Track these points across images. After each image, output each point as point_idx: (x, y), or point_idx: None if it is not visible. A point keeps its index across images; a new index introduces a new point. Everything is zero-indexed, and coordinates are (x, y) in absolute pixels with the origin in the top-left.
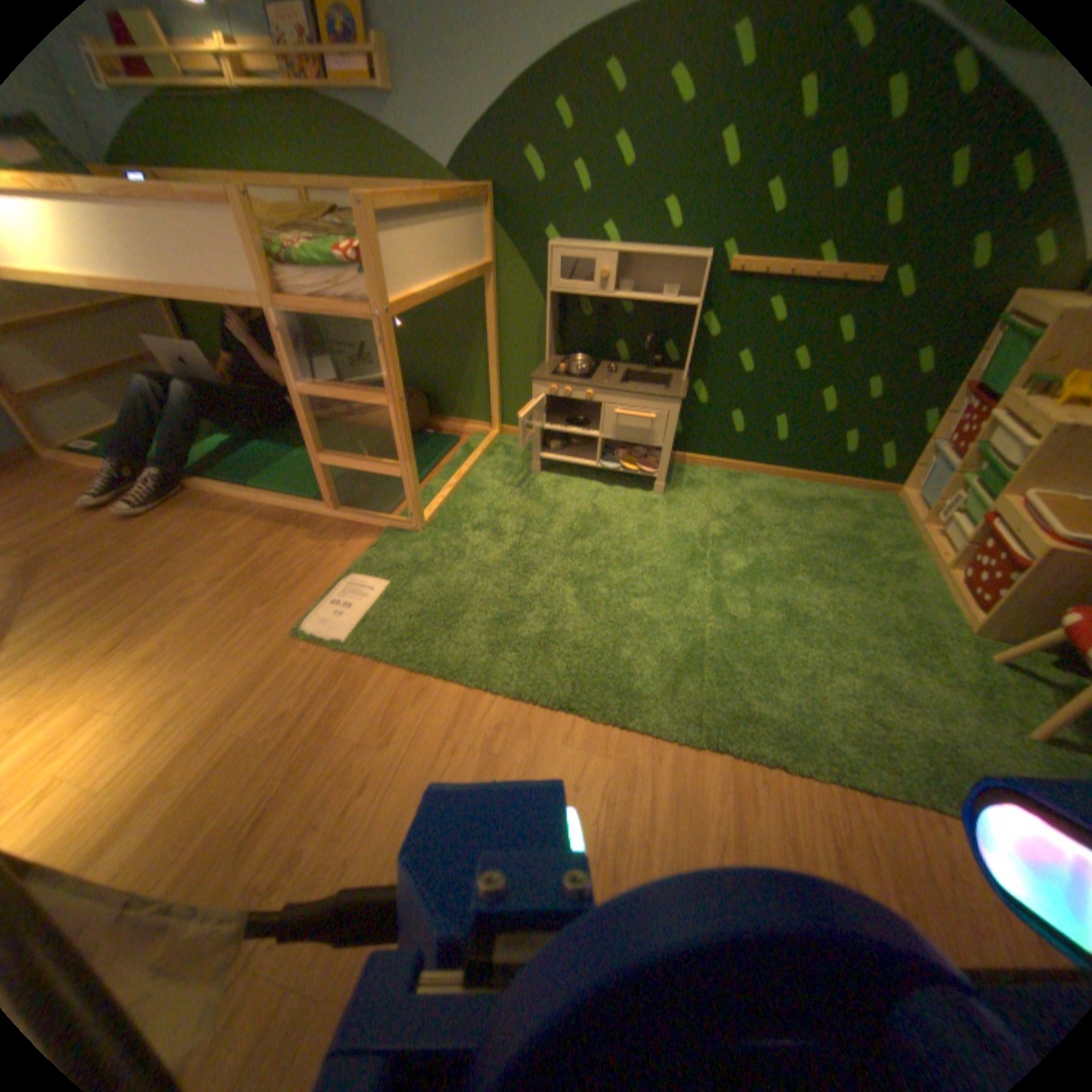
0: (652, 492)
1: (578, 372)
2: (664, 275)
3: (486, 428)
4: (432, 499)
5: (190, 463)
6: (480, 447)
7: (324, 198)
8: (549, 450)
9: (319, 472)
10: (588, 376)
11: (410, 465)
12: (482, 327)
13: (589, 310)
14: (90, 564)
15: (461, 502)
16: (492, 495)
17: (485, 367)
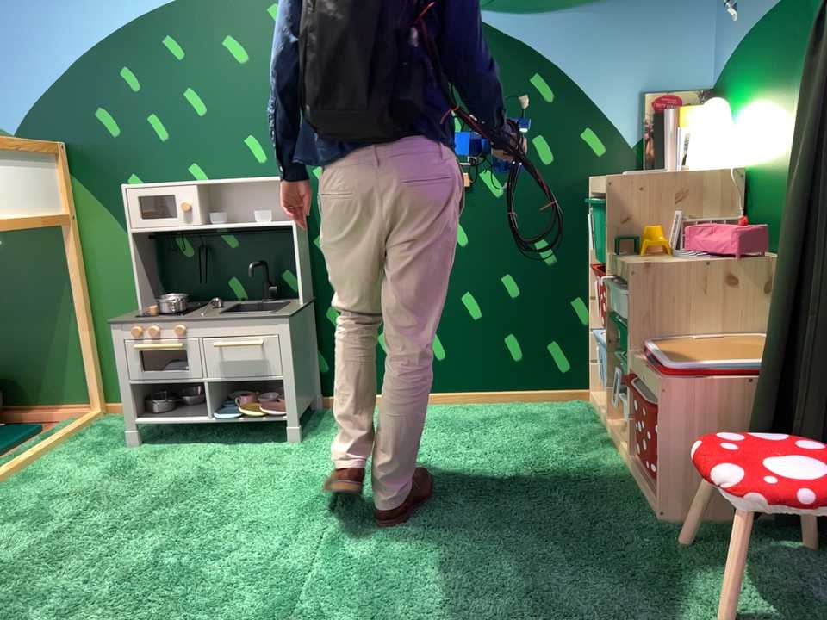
0: (289, 443)
1: (171, 310)
2: (262, 206)
3: (86, 410)
4: None
5: None
6: (65, 431)
7: None
8: (154, 415)
9: None
10: (188, 315)
11: None
12: (72, 288)
13: (193, 252)
14: None
15: (5, 496)
16: (58, 481)
17: (80, 334)
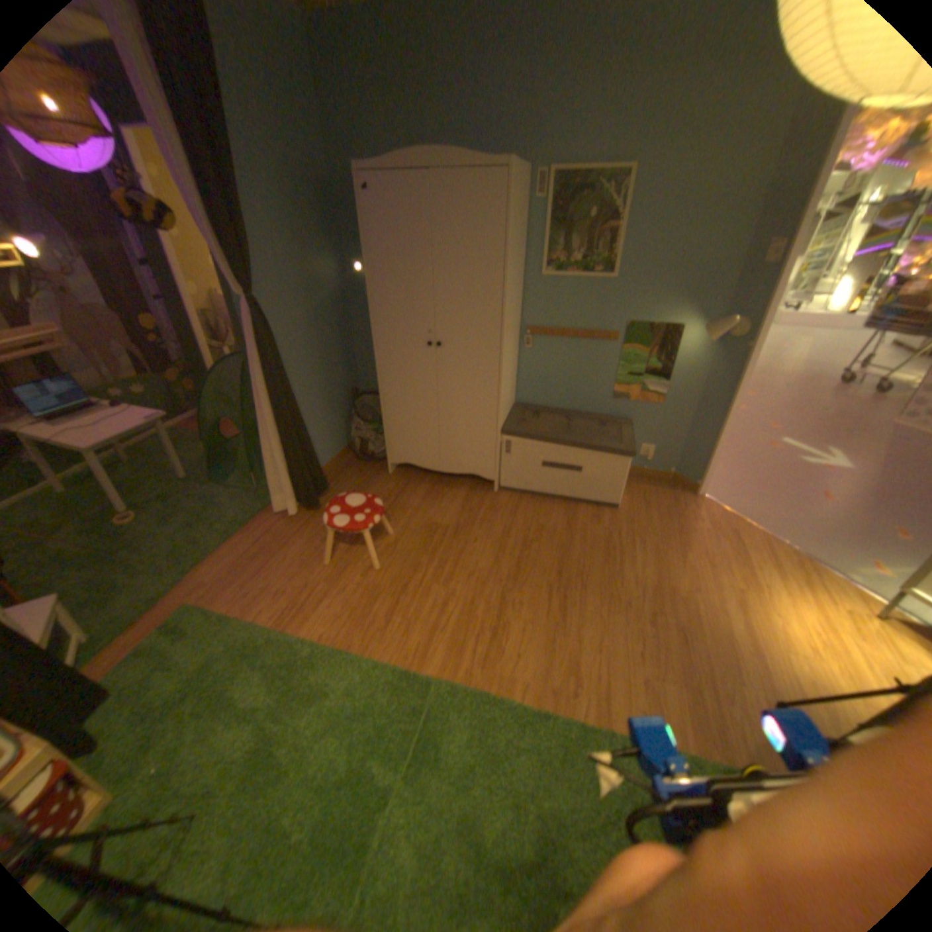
0: None
1: None
2: None
3: None
4: None
5: None
6: None
7: None
8: None
9: None
10: None
11: None
12: None
13: None
14: None
15: None
16: None
17: None
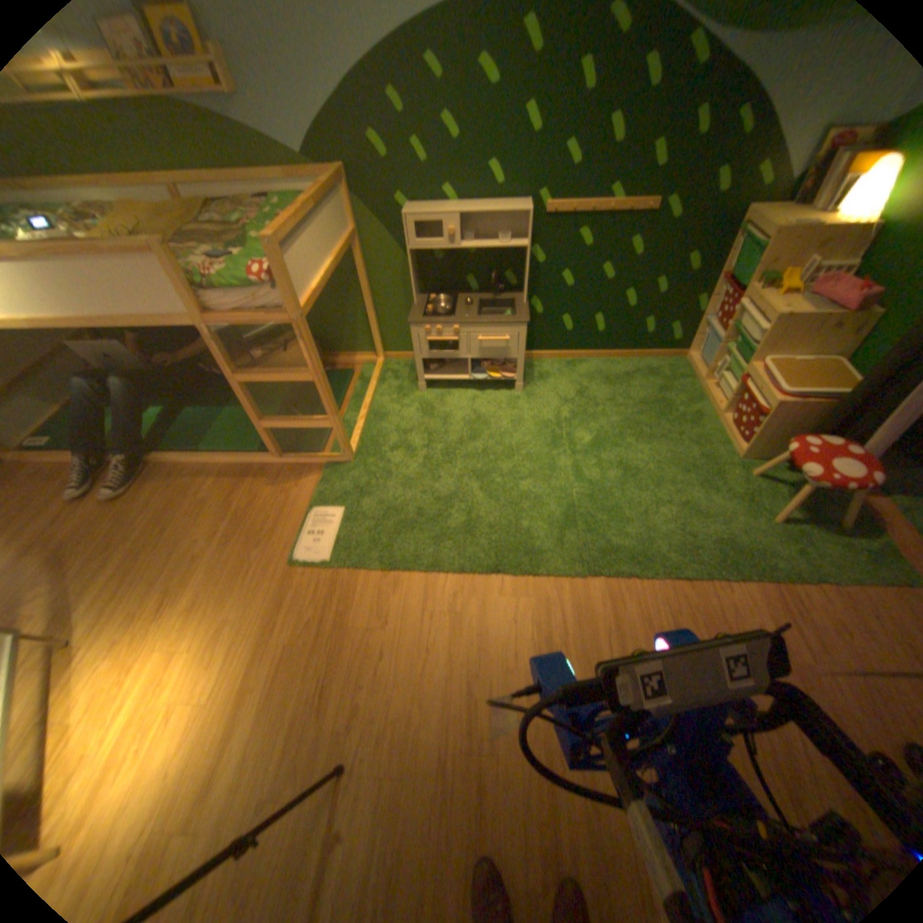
0: (515, 392)
1: (445, 313)
2: (498, 224)
3: (374, 358)
4: (353, 433)
5: (142, 440)
6: (375, 378)
7: (196, 192)
8: (432, 373)
9: (263, 434)
10: (453, 313)
11: (338, 418)
12: (357, 280)
13: (442, 257)
14: (104, 544)
15: (375, 430)
16: (397, 418)
17: (364, 311)
